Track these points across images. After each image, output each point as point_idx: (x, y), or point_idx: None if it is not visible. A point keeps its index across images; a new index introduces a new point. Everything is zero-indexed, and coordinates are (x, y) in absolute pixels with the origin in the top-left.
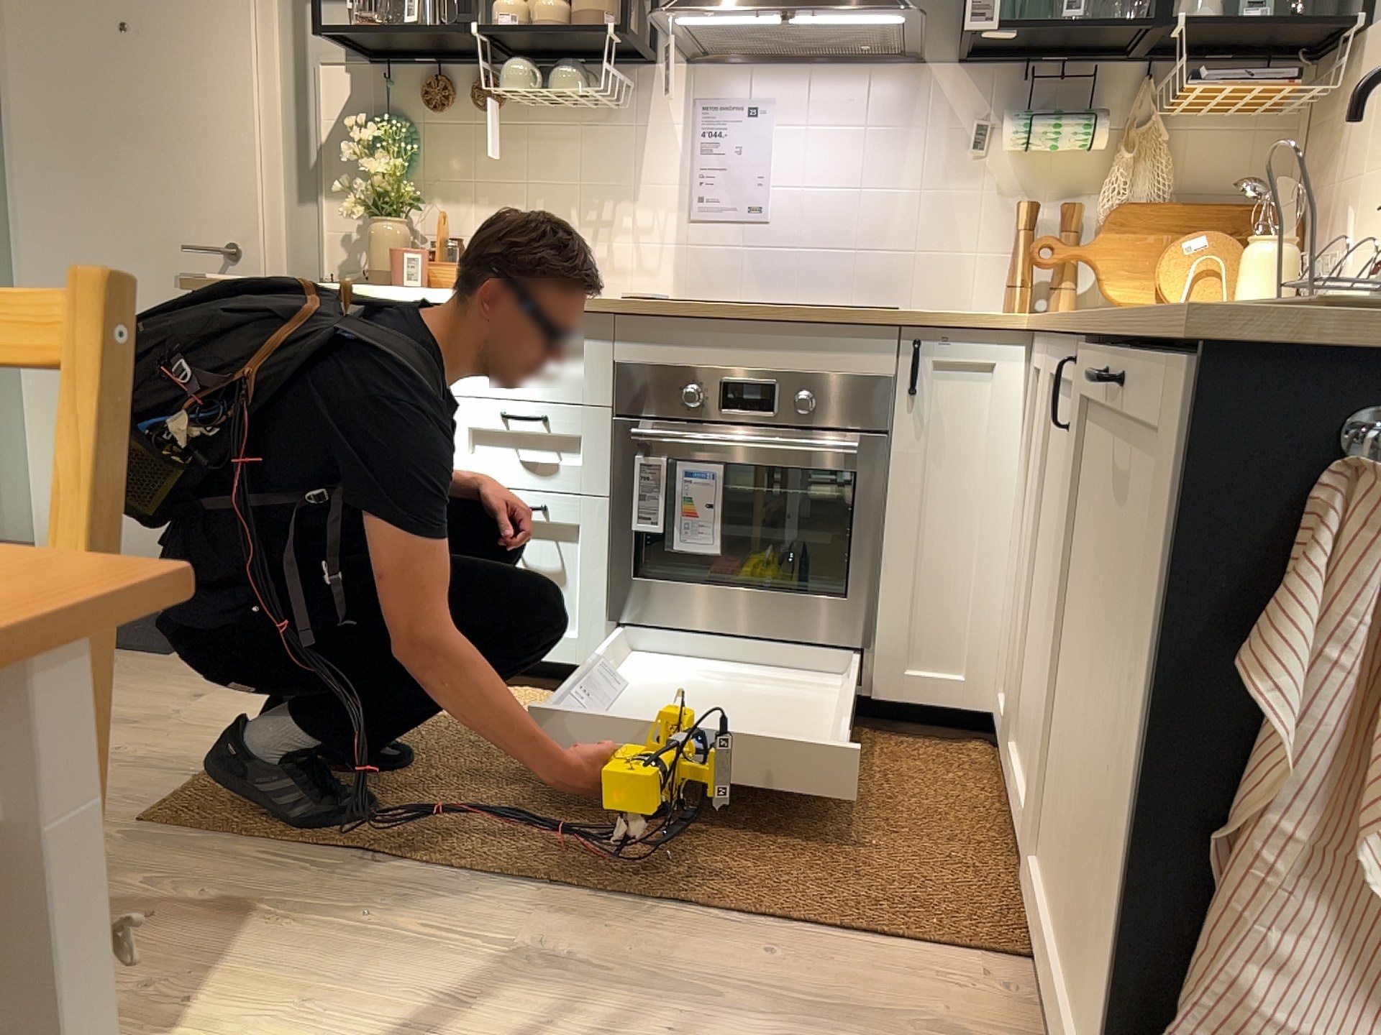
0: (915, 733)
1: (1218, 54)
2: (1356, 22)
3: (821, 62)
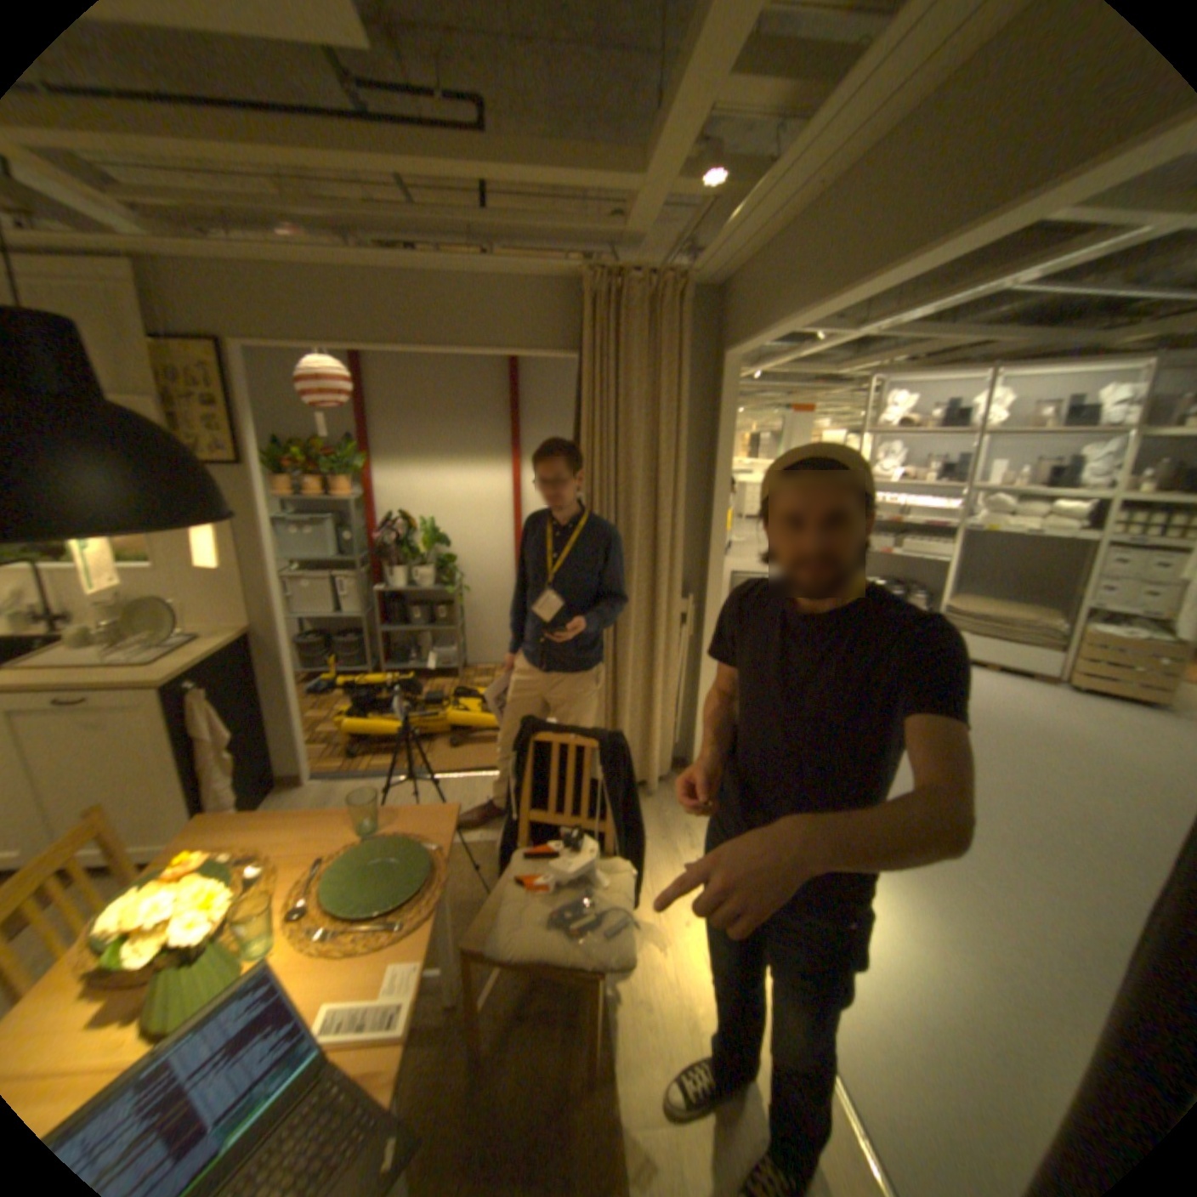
0: None
1: None
2: None
3: None
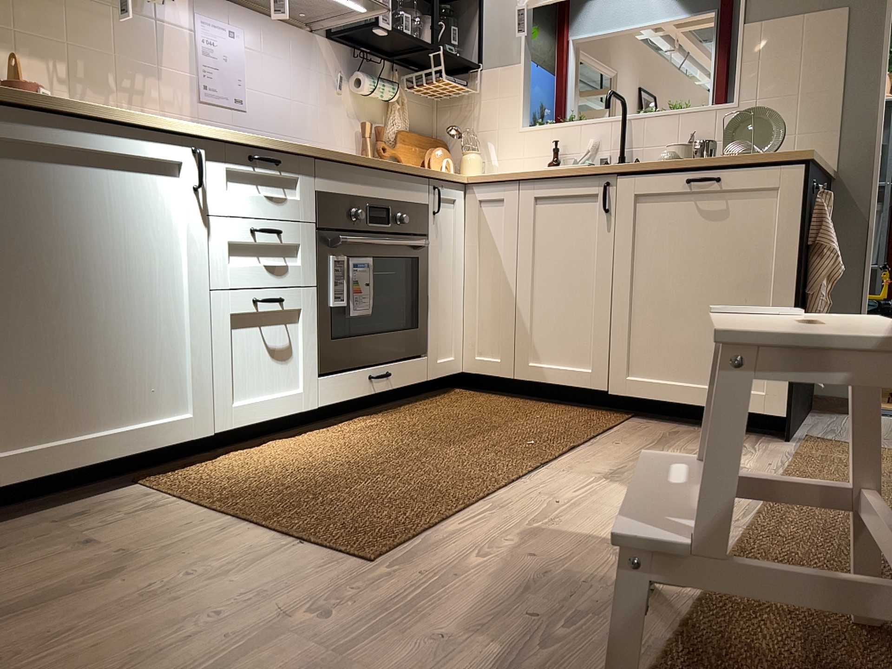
0: (427, 395)
1: (416, 67)
2: (479, 68)
3: (260, 17)
